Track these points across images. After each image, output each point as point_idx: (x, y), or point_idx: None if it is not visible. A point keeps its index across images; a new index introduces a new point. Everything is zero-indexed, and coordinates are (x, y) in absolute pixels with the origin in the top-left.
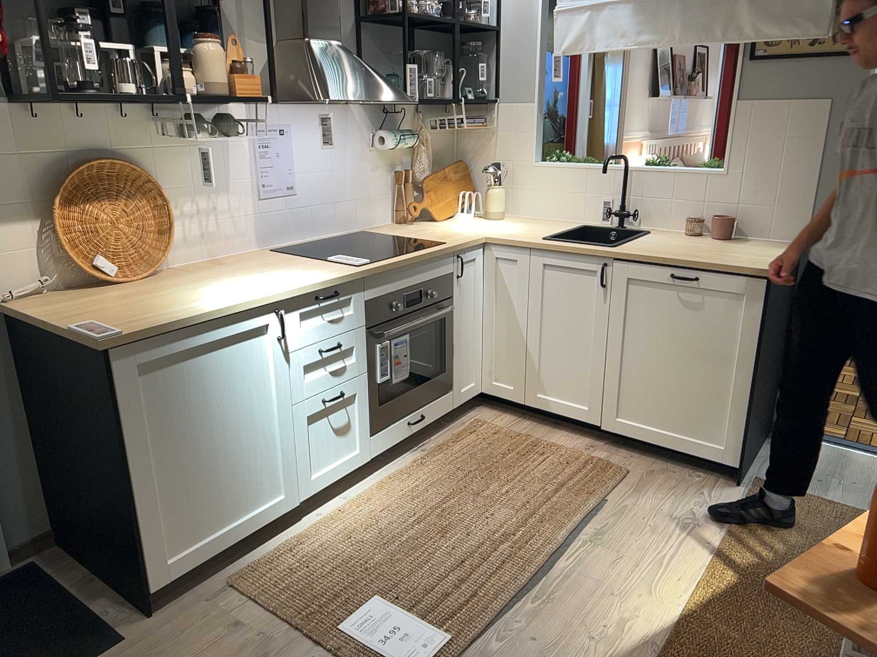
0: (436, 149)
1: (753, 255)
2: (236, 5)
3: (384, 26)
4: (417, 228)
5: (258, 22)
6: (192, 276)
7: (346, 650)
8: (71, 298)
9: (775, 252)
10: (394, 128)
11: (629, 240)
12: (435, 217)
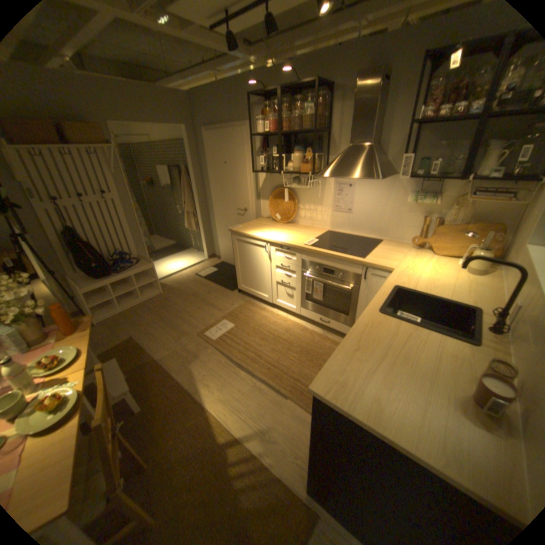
0: (489, 210)
1: (379, 398)
2: (338, 131)
3: (446, 122)
4: (405, 251)
5: (348, 136)
6: (288, 227)
7: (217, 321)
8: (265, 221)
9: (417, 434)
10: (437, 190)
11: (410, 323)
12: (440, 252)
